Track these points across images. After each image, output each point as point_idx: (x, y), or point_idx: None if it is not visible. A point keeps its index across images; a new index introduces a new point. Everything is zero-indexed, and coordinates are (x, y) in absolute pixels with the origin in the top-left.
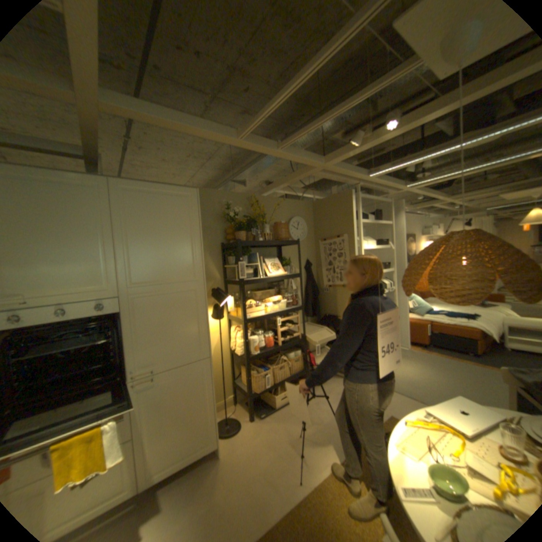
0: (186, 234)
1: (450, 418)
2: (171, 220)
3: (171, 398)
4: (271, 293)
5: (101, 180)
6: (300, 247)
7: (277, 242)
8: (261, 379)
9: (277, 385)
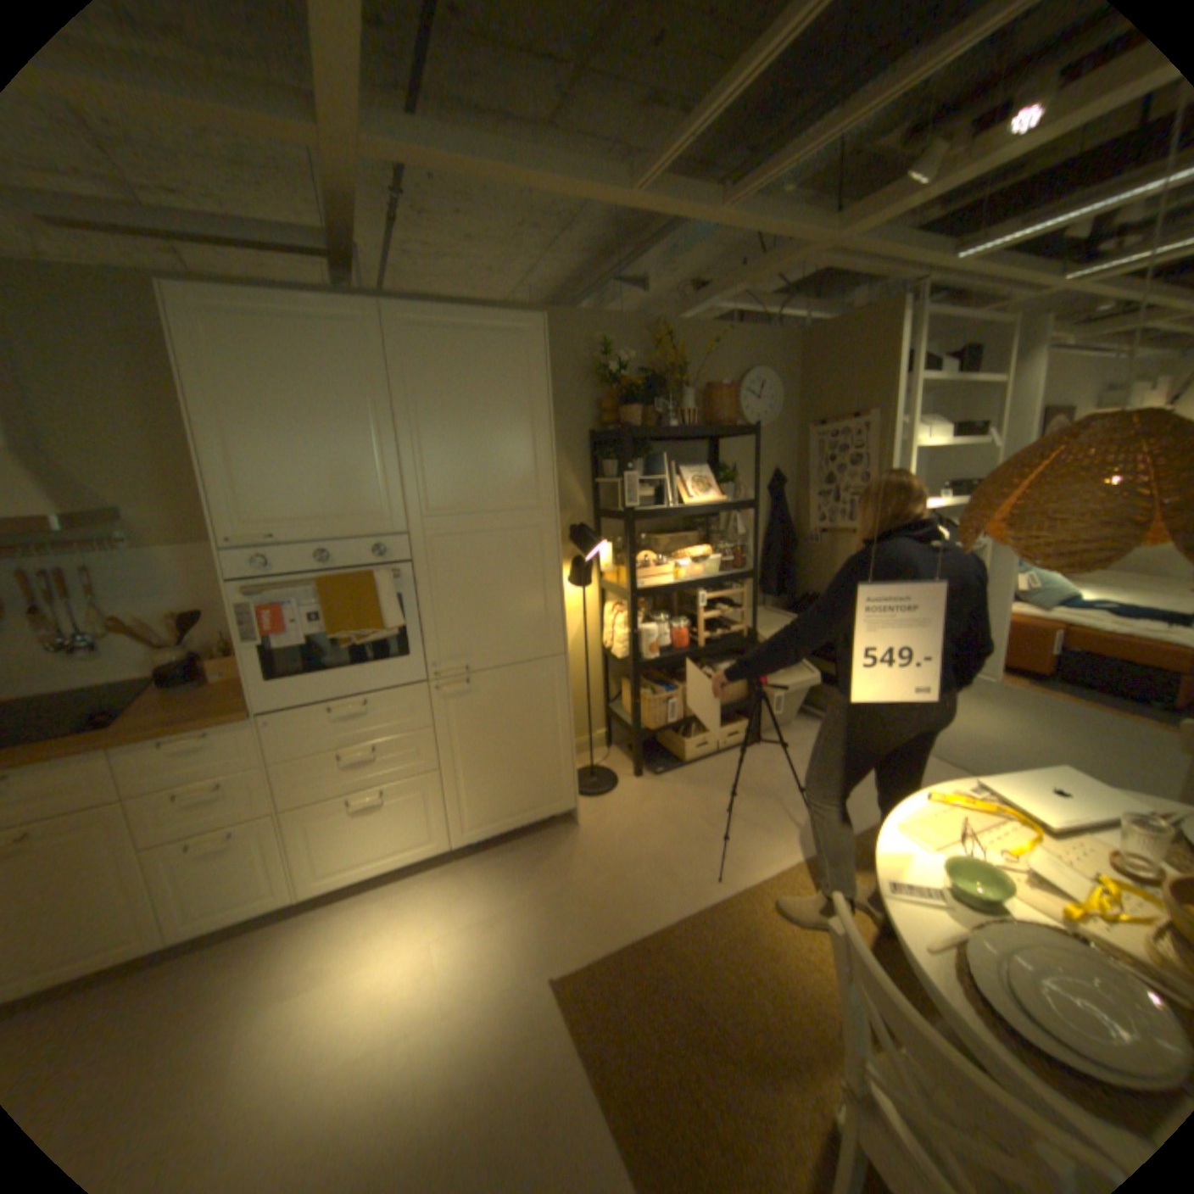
0: (520, 413)
1: (1027, 800)
2: (492, 386)
3: (498, 716)
4: (688, 540)
5: (365, 306)
6: (761, 441)
7: (709, 430)
8: (658, 706)
9: (689, 719)
